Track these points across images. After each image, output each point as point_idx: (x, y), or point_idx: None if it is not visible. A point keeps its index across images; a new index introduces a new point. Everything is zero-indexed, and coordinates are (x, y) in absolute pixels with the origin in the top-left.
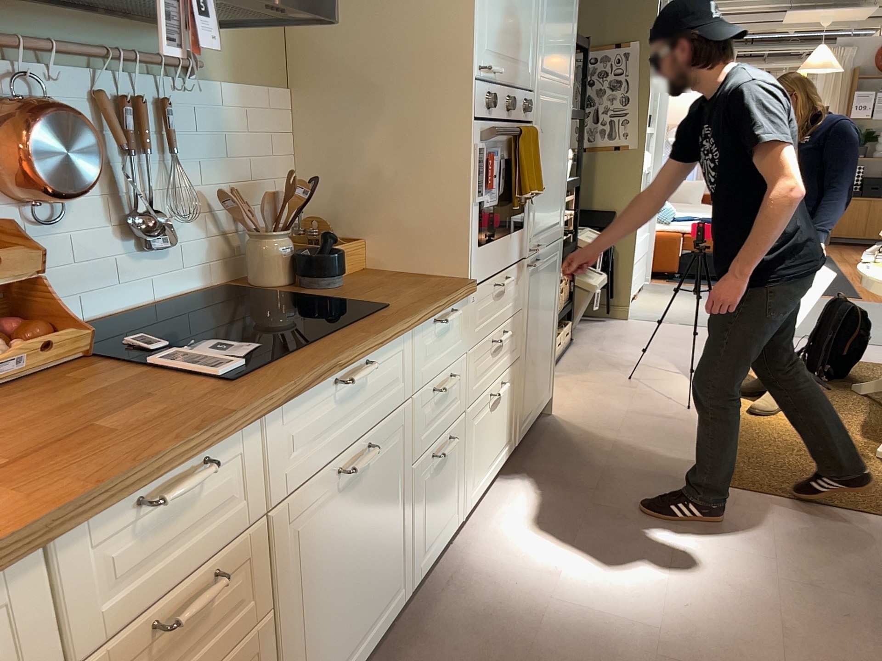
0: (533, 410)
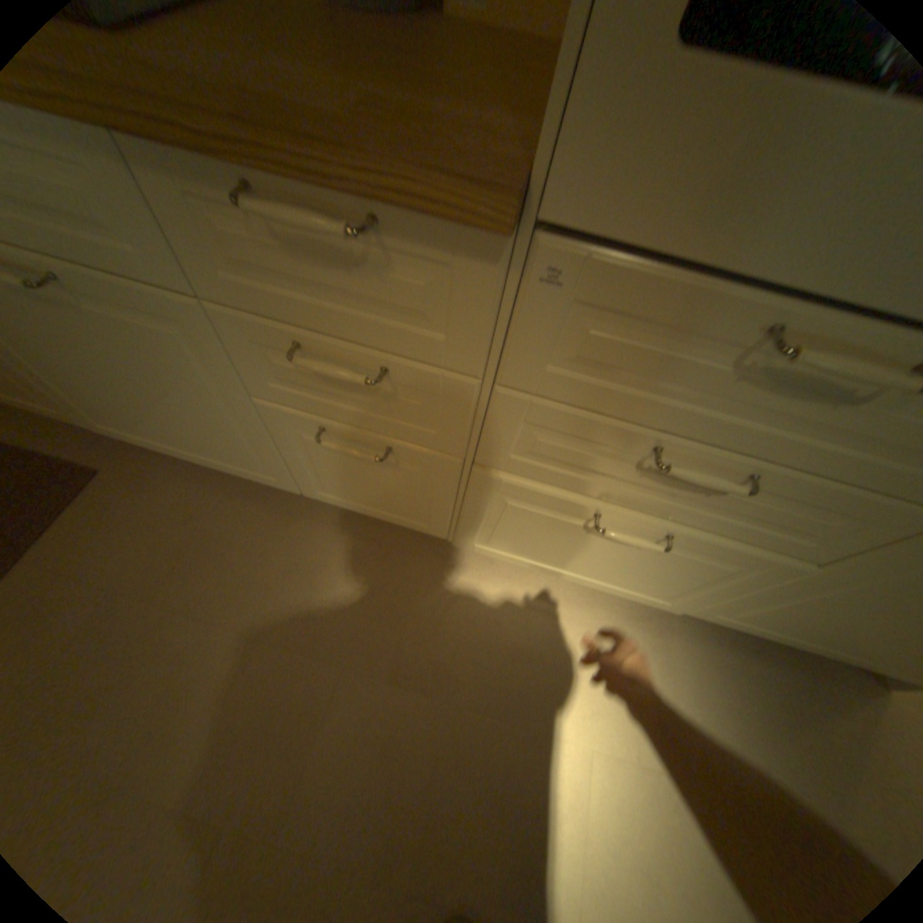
0: (798, 635)
